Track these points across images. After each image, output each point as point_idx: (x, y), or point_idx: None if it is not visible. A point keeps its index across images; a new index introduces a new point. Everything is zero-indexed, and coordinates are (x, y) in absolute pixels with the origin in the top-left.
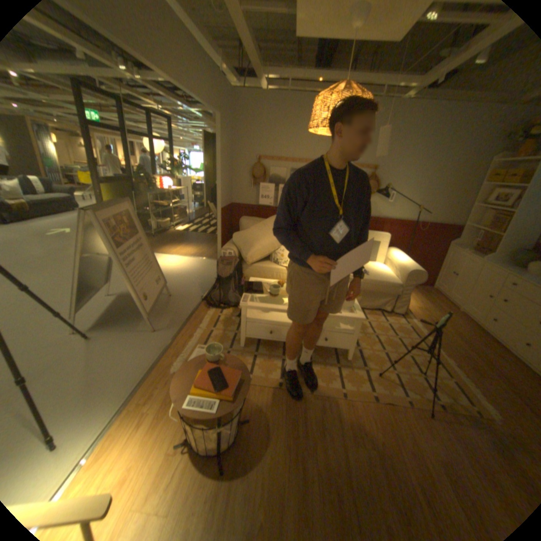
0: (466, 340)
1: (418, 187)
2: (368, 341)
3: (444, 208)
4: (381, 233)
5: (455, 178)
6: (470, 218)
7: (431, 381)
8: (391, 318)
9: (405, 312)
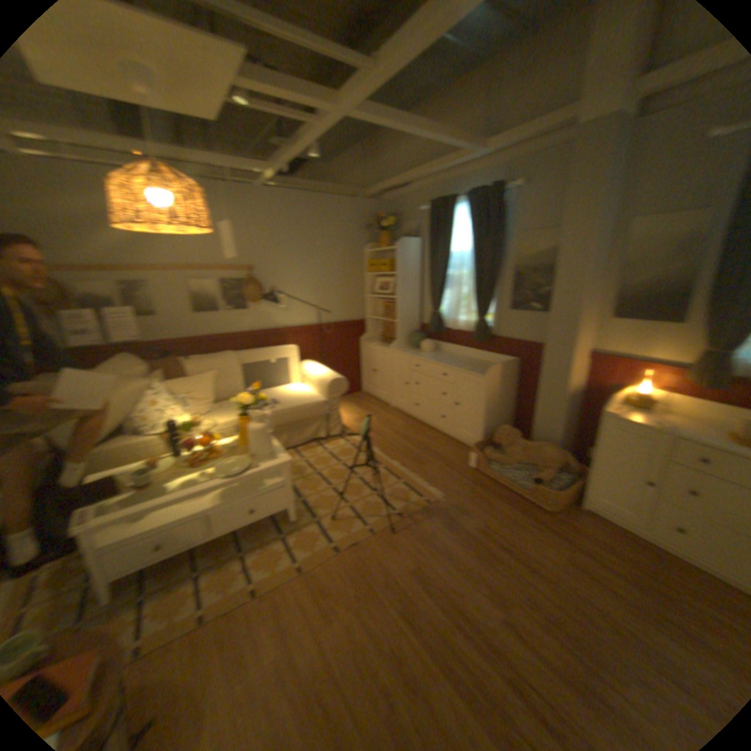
0: (401, 435)
1: (305, 286)
2: (308, 486)
3: (340, 305)
4: (283, 348)
5: (338, 272)
6: (365, 311)
7: (382, 494)
8: (328, 444)
9: (340, 431)
